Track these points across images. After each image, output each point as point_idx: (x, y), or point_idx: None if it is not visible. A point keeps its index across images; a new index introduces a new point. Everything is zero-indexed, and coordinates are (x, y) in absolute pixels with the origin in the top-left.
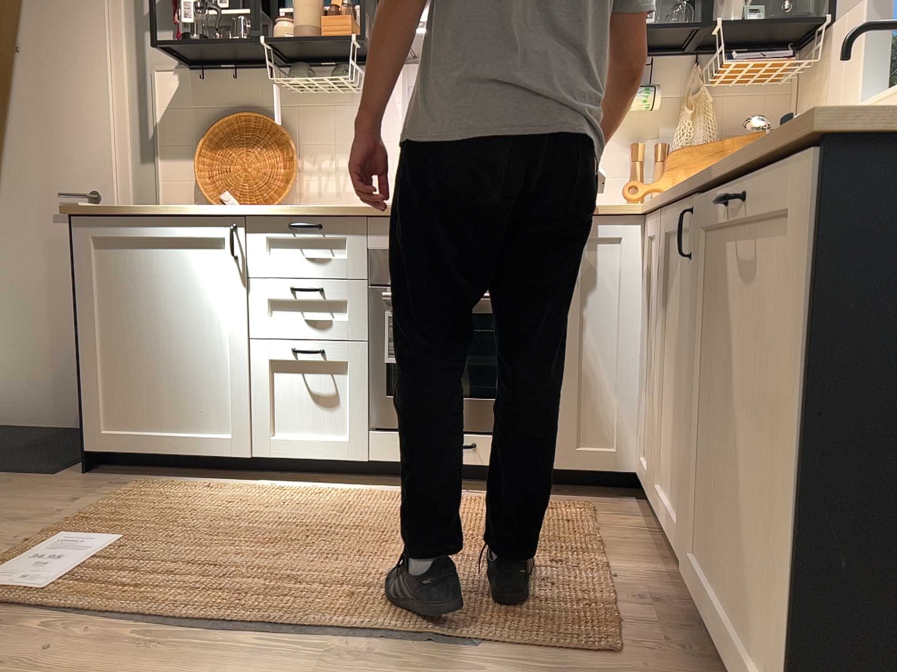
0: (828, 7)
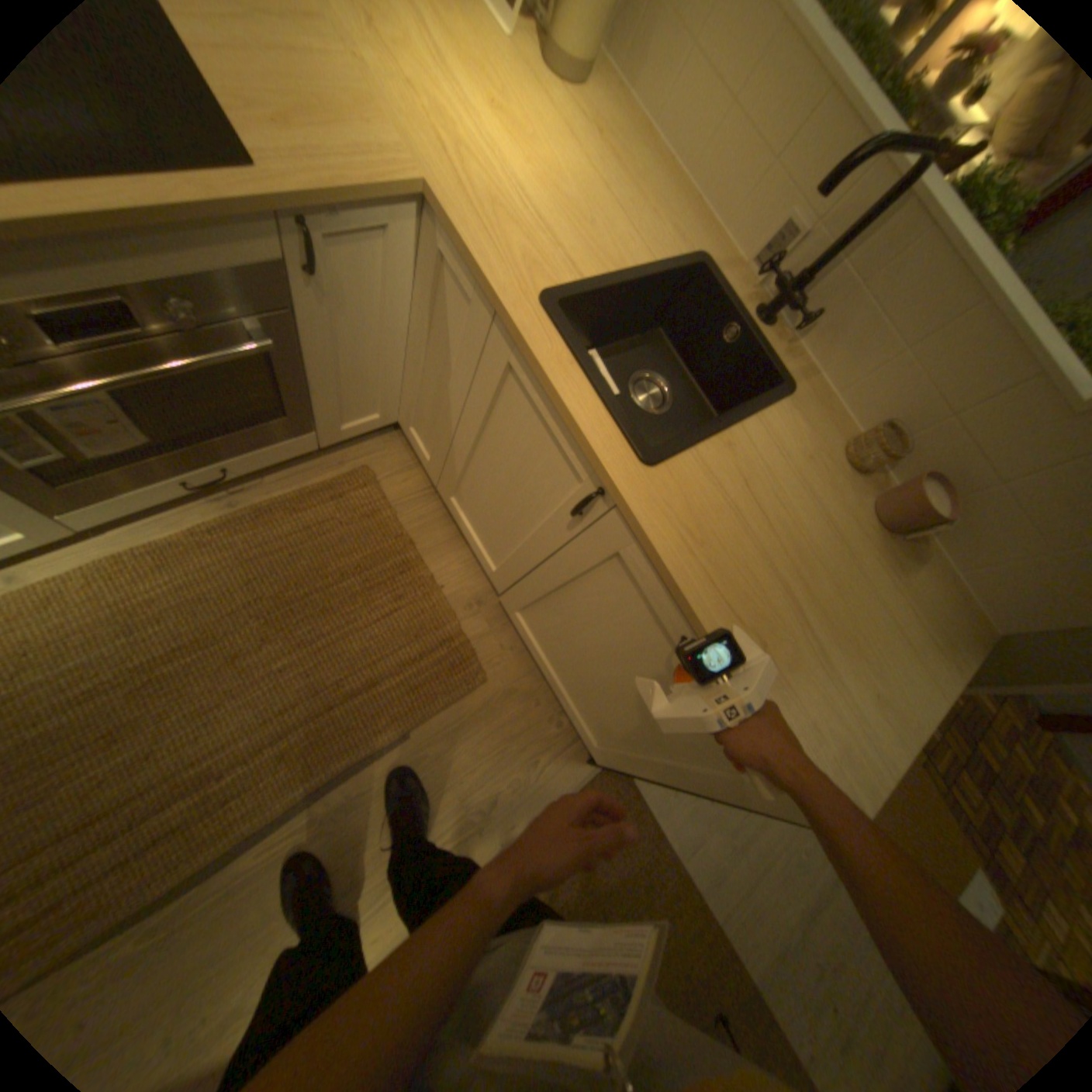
0: None
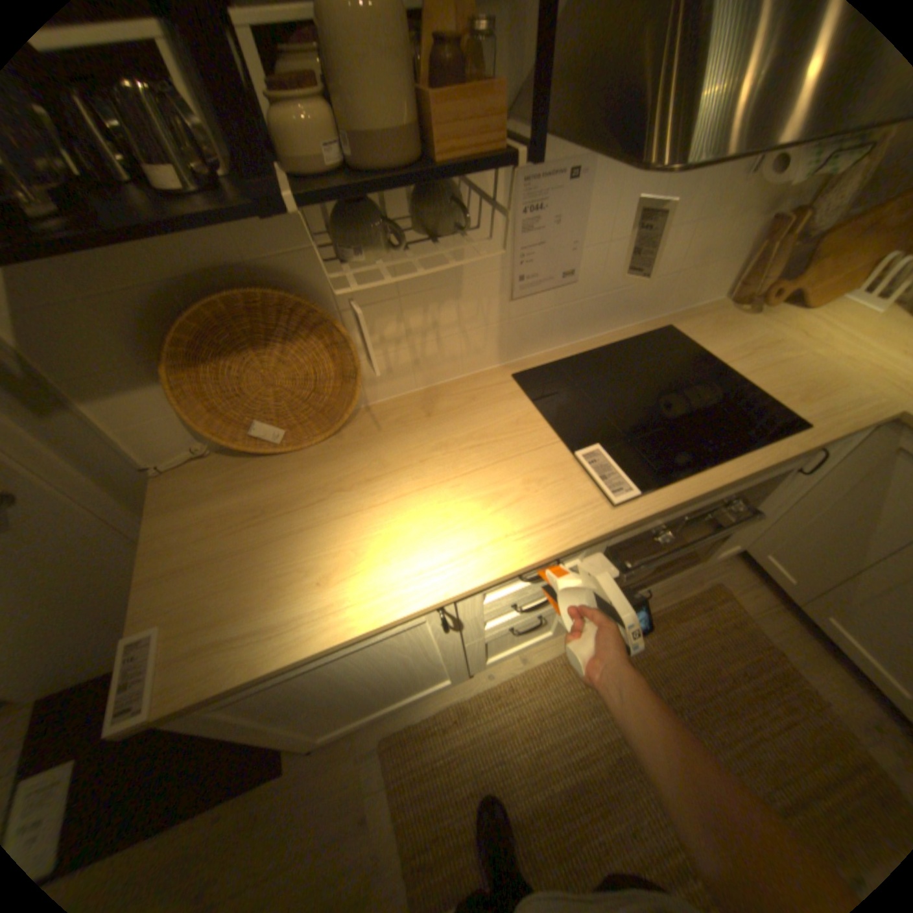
0: None
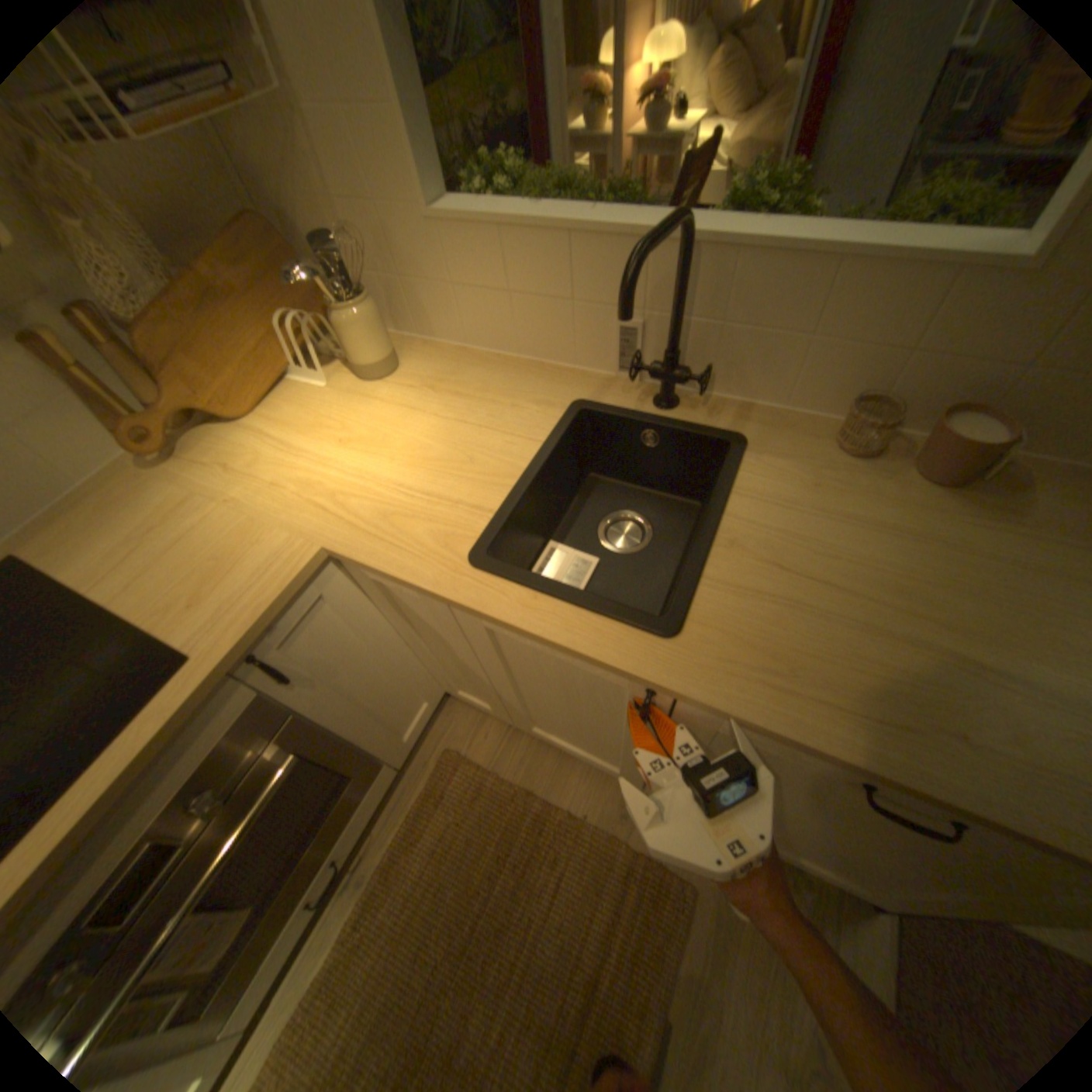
0: None
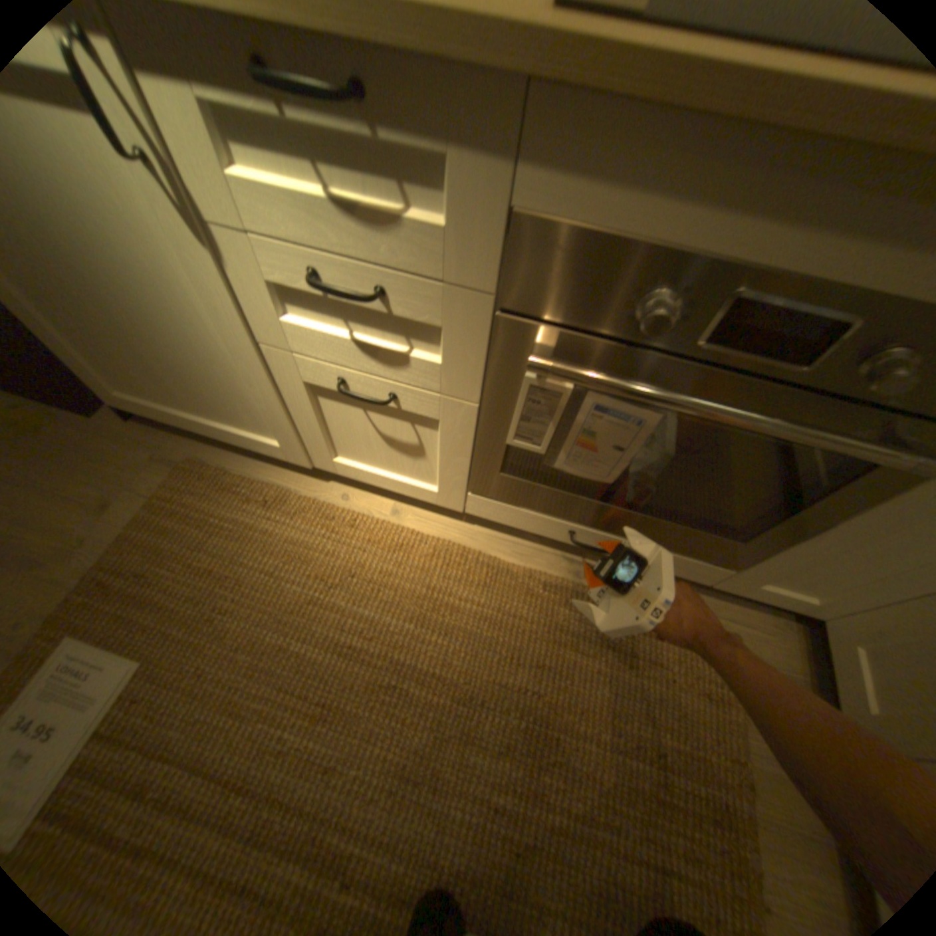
0: None
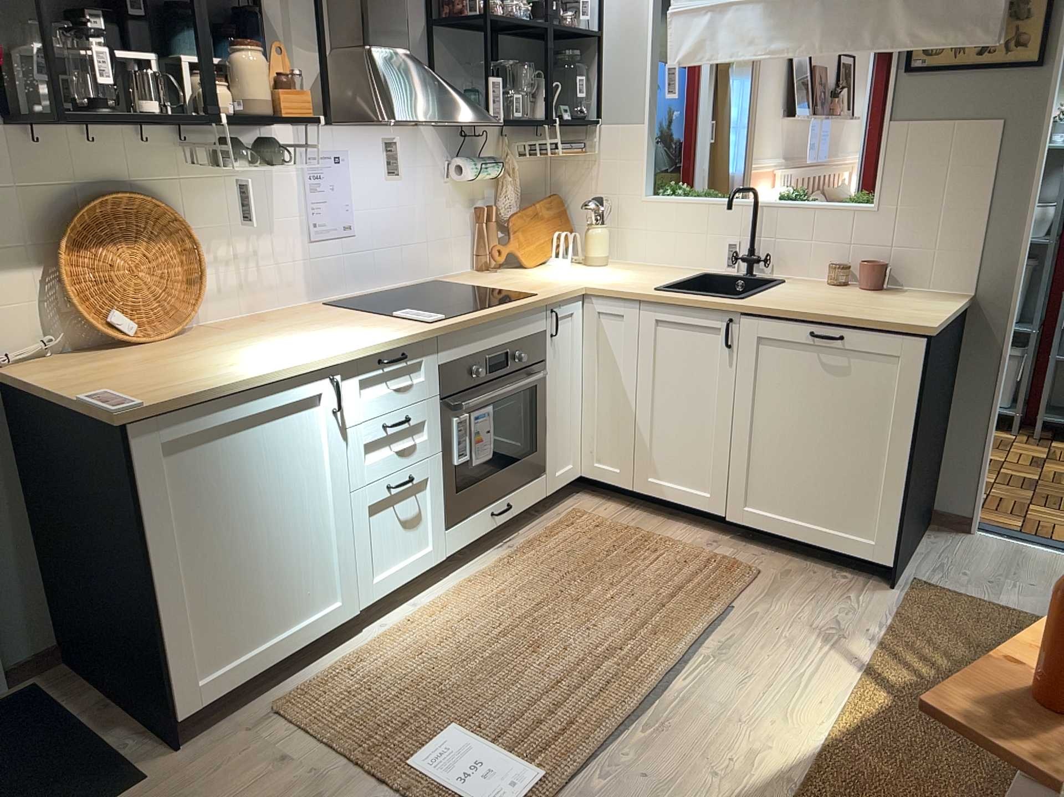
0: (599, 111)
